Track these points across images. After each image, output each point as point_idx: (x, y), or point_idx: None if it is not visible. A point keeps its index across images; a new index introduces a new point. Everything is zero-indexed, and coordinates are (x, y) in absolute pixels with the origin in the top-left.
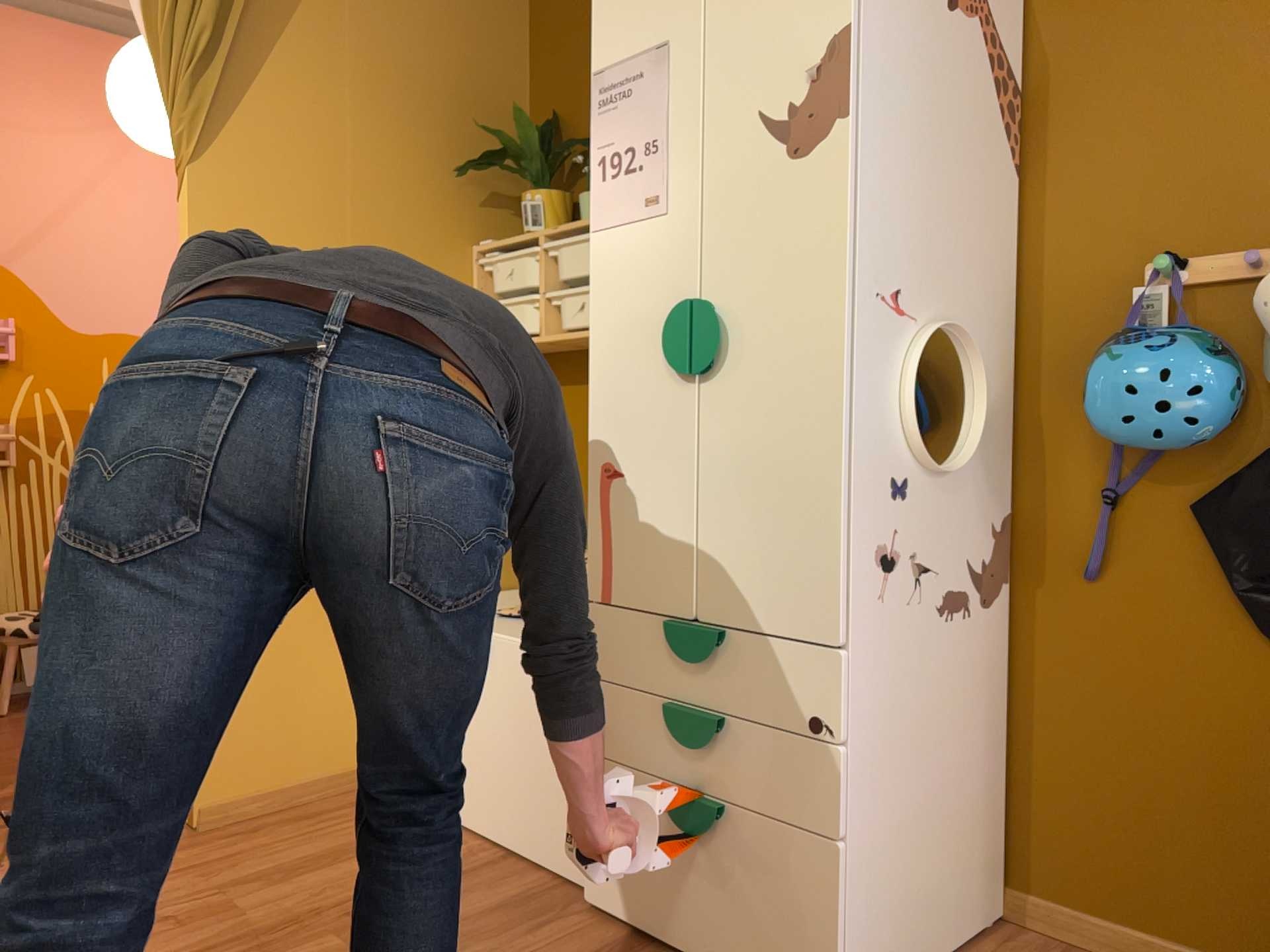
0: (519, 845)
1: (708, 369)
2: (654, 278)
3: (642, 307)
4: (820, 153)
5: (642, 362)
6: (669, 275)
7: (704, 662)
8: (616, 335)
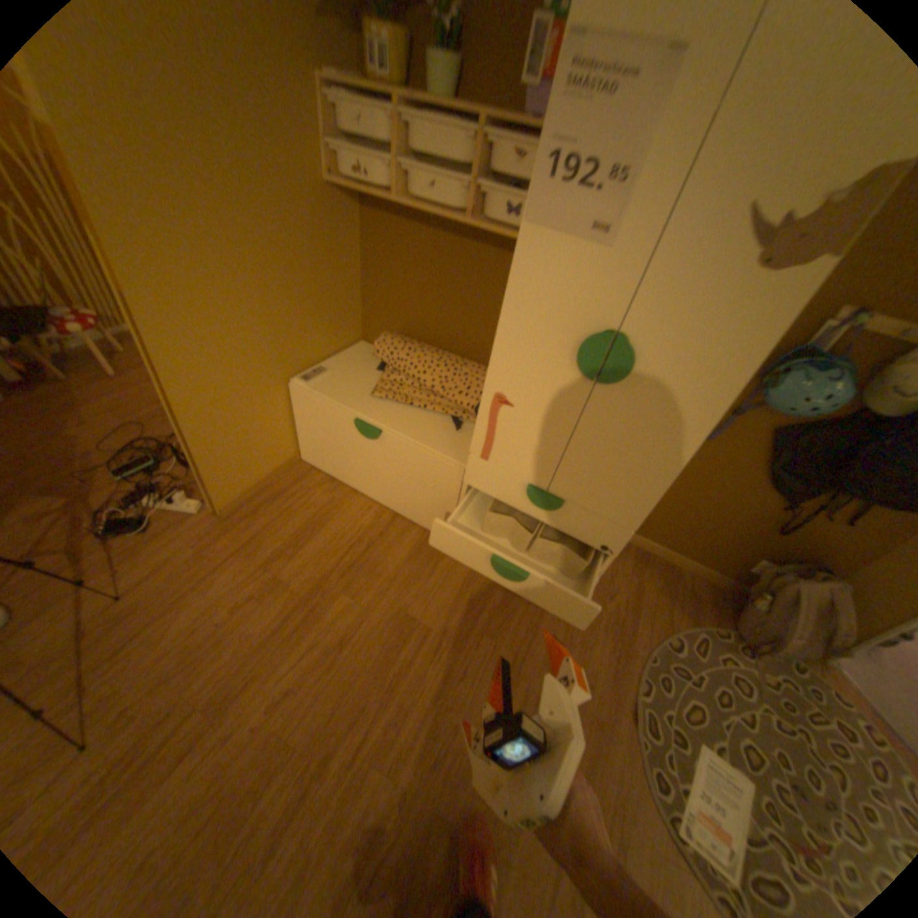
0: (402, 513)
1: (607, 385)
2: (579, 296)
3: (560, 313)
4: (789, 276)
5: (548, 350)
6: (595, 302)
7: (548, 511)
8: (528, 321)
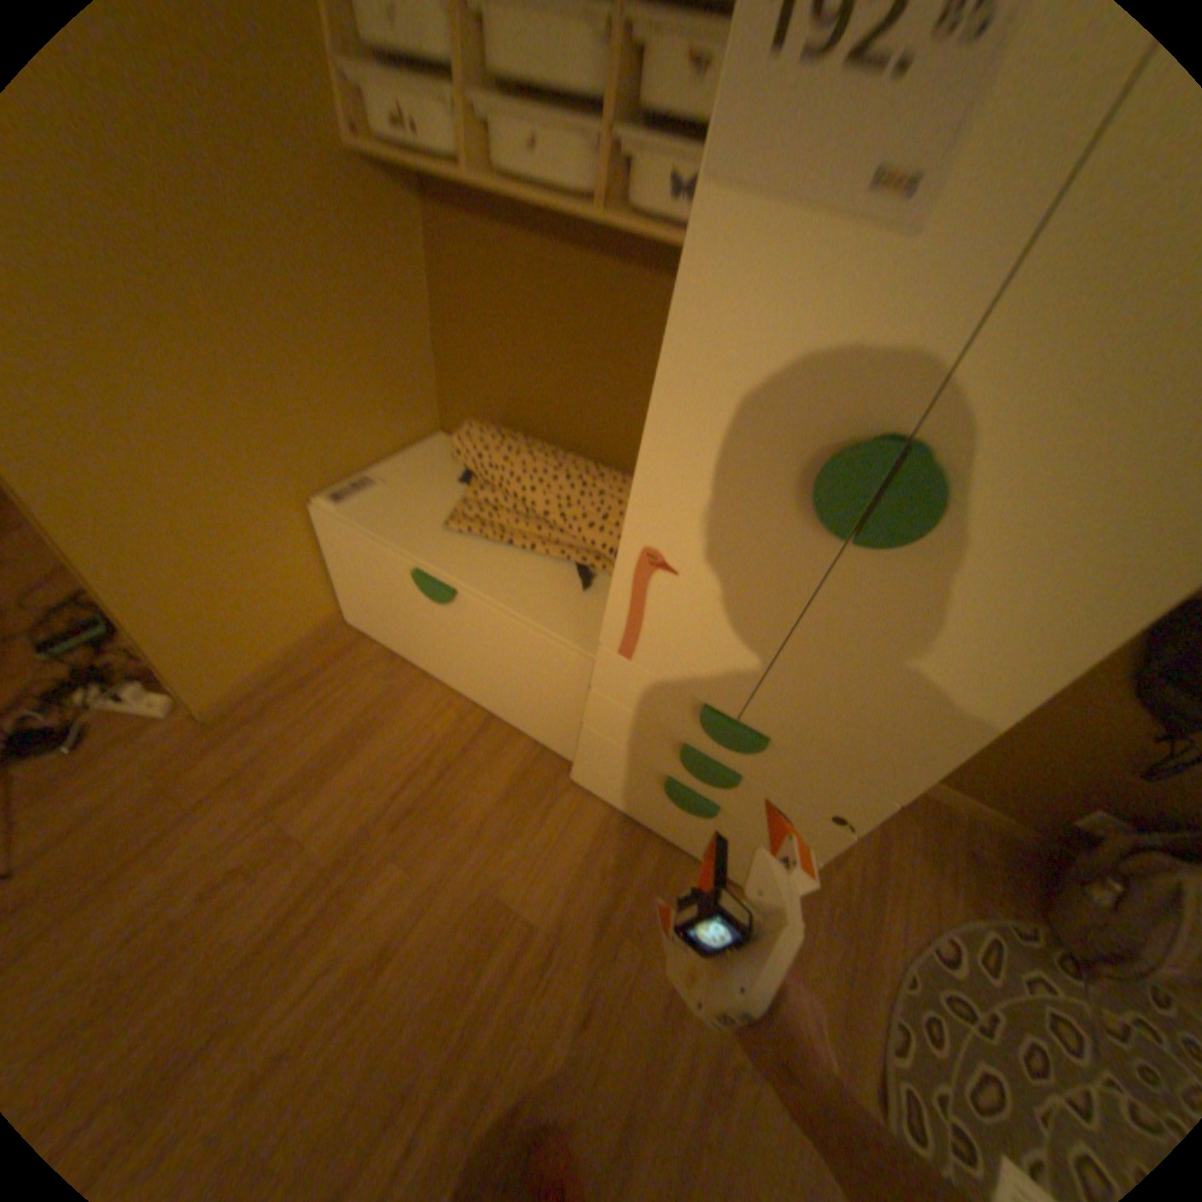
0: (501, 715)
1: (879, 548)
2: (828, 356)
3: (781, 393)
4: None
5: (751, 470)
6: (866, 369)
7: (740, 753)
8: (712, 409)
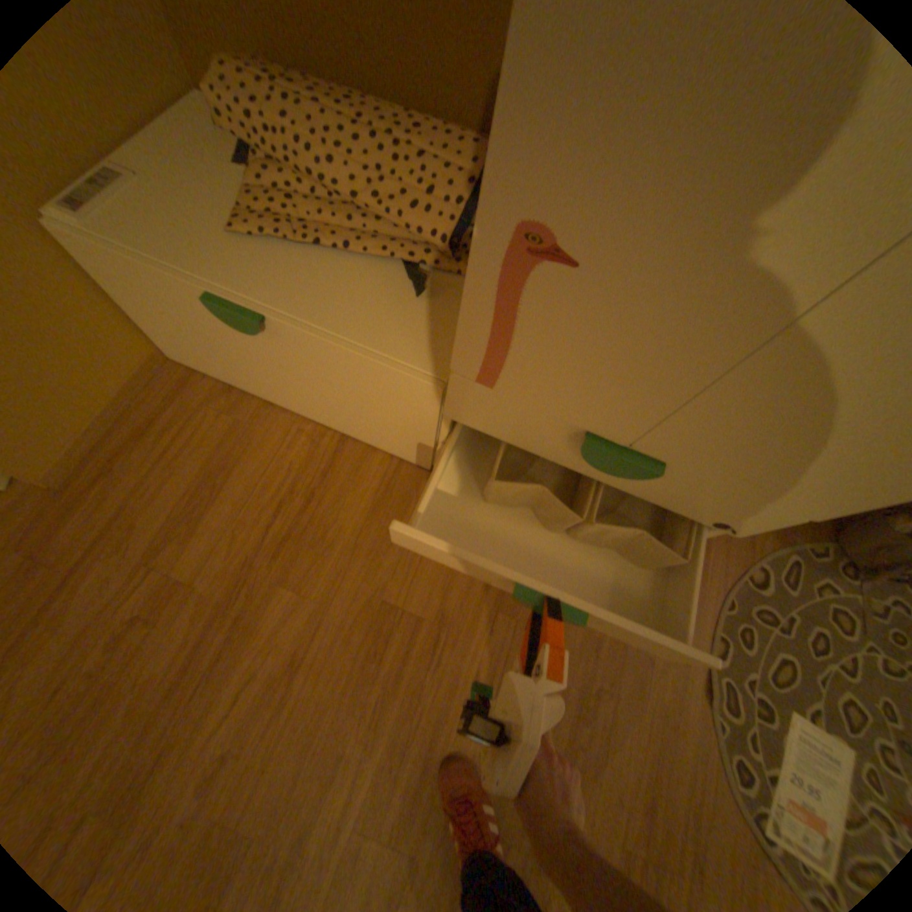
0: (352, 434)
1: None
2: None
3: None
4: None
5: None
6: None
7: (625, 477)
8: None
